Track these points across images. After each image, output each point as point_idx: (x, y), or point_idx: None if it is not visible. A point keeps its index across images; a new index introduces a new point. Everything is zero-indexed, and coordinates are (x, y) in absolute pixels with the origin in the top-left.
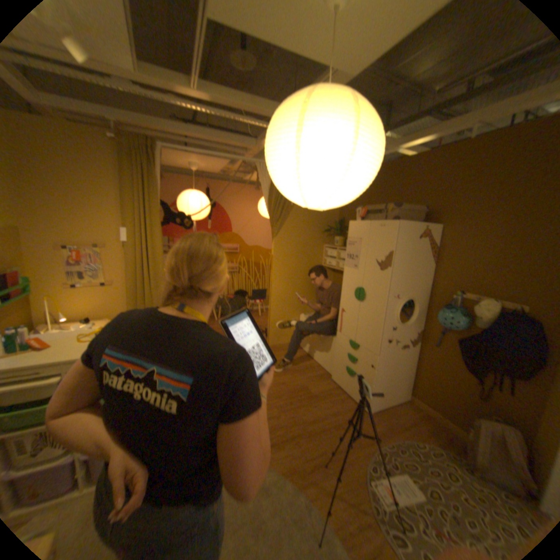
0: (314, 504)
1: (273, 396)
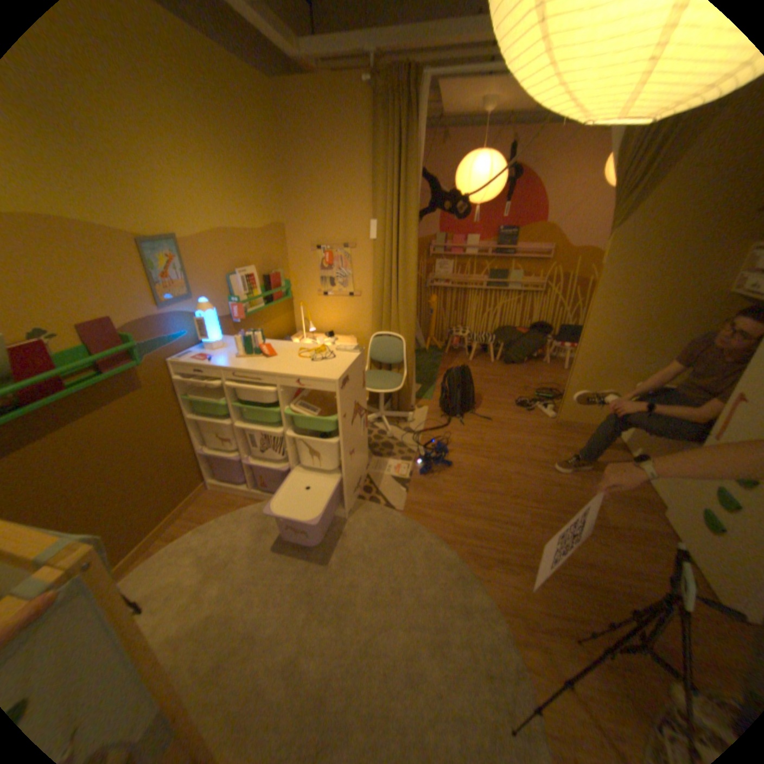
0: (534, 675)
1: (535, 494)
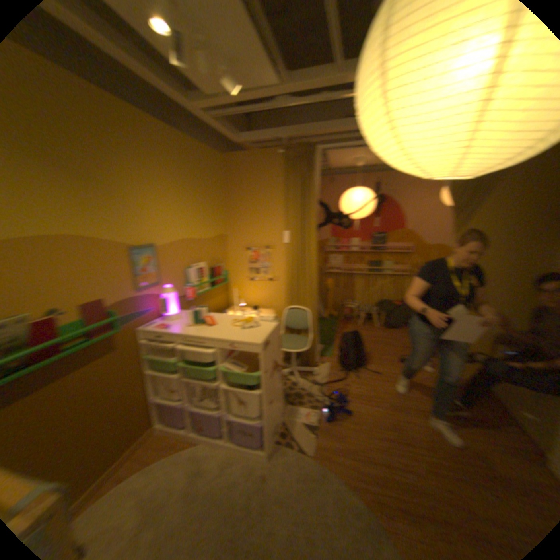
0: None
1: (427, 443)
